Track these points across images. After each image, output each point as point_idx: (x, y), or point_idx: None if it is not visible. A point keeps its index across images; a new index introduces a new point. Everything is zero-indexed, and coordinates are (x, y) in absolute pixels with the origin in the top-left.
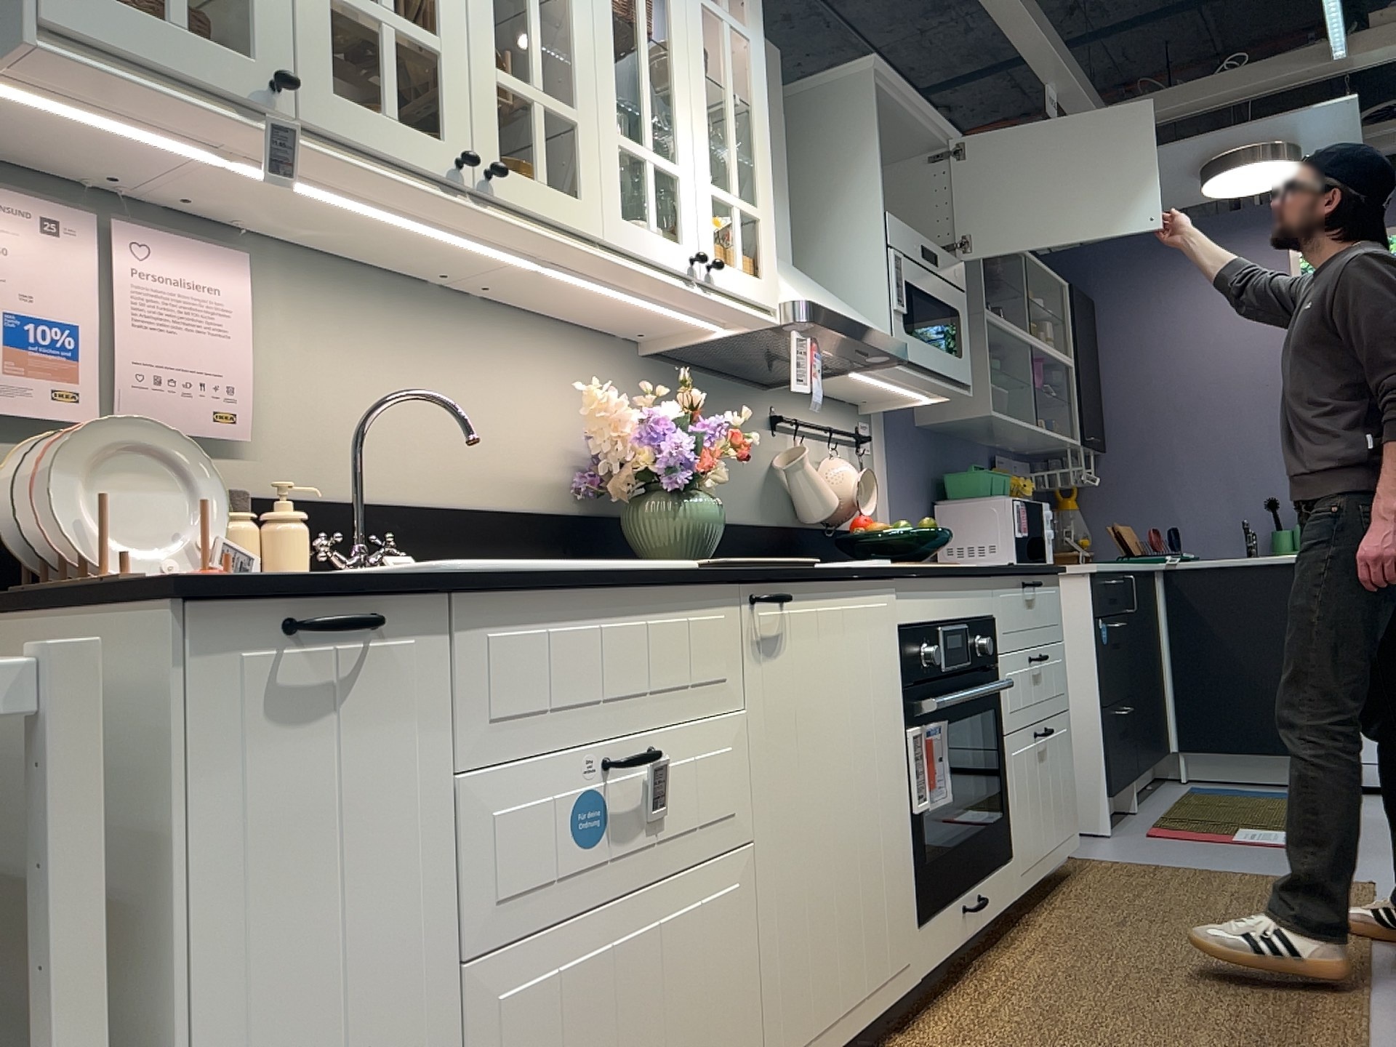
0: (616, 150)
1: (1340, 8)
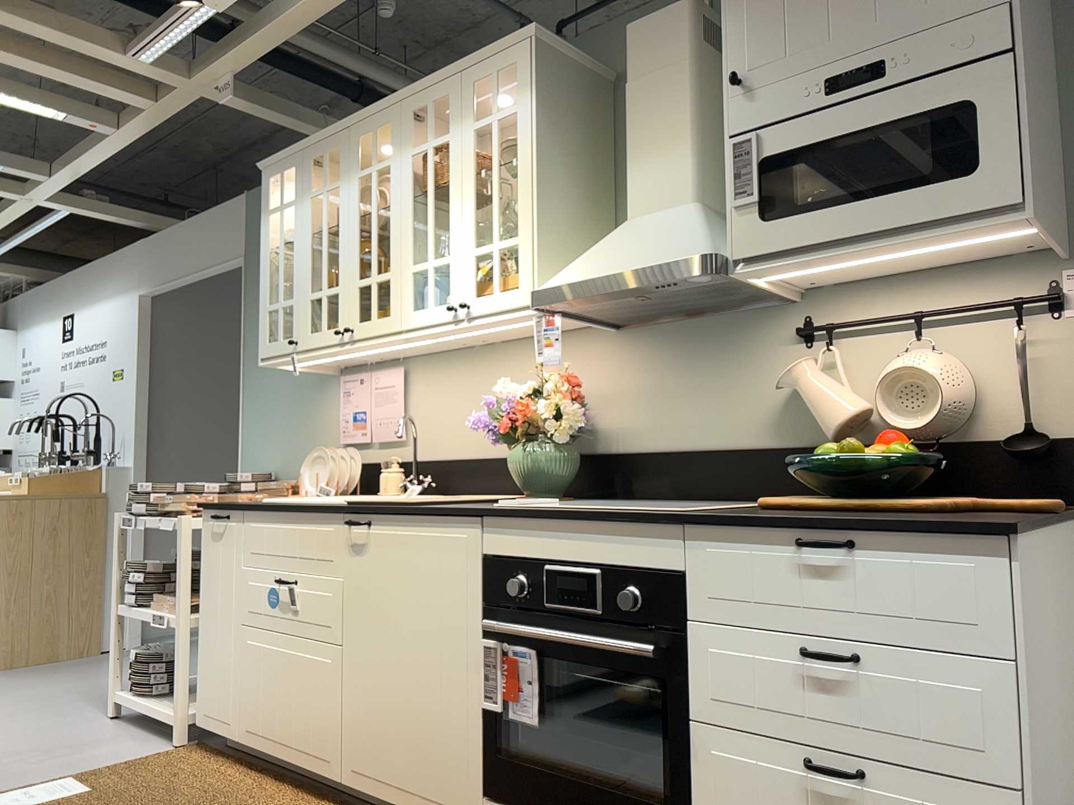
0: (408, 275)
1: None
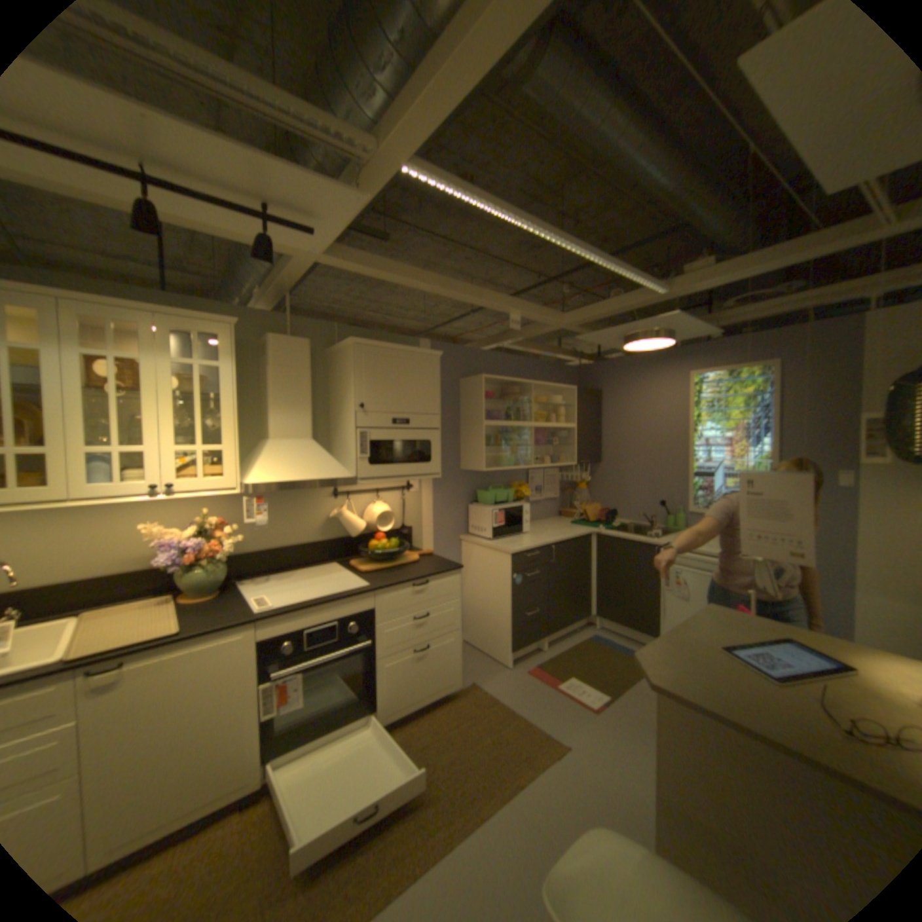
0: (86, 454)
1: (641, 274)
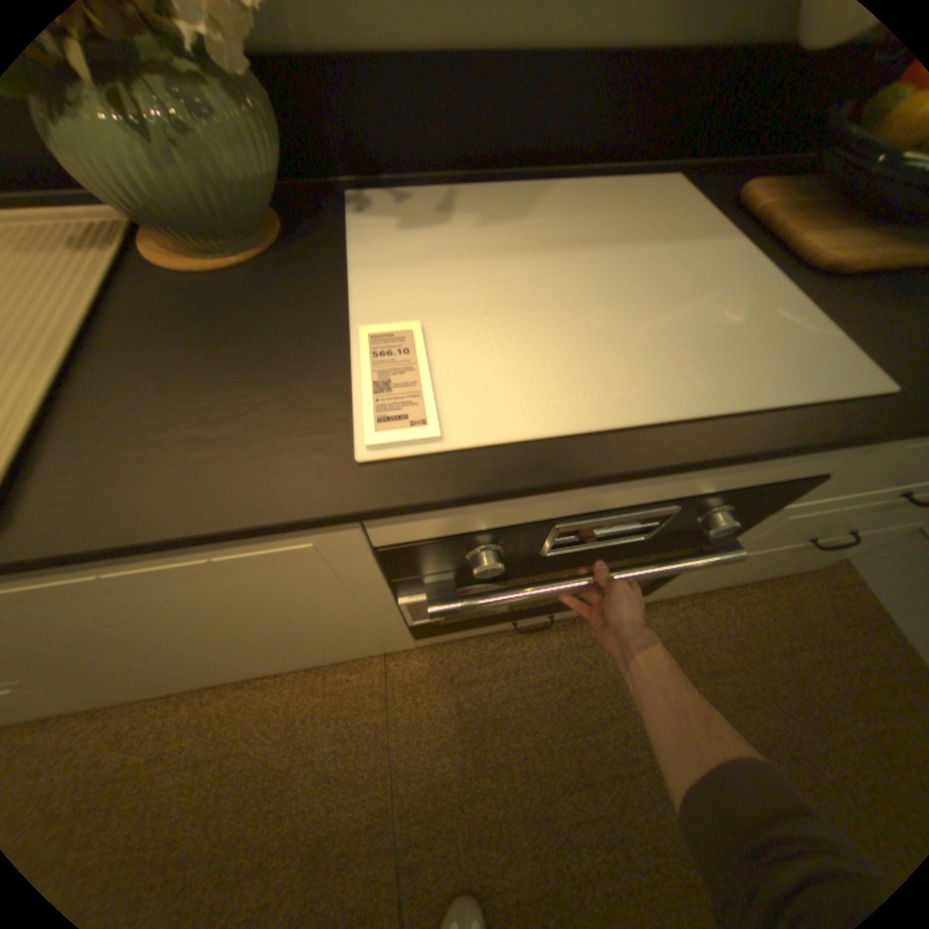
0: None
1: None
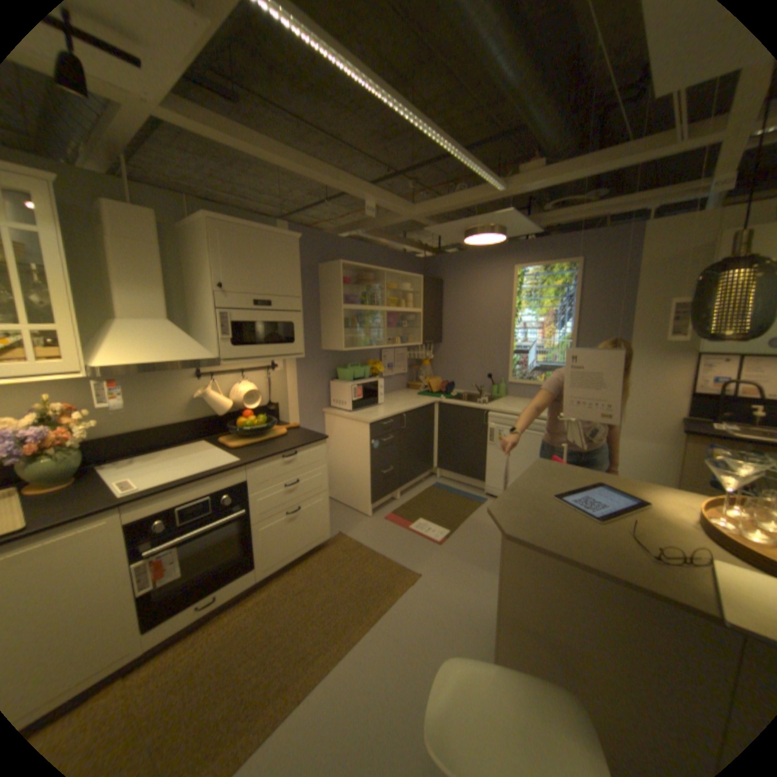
0: None
1: (485, 169)
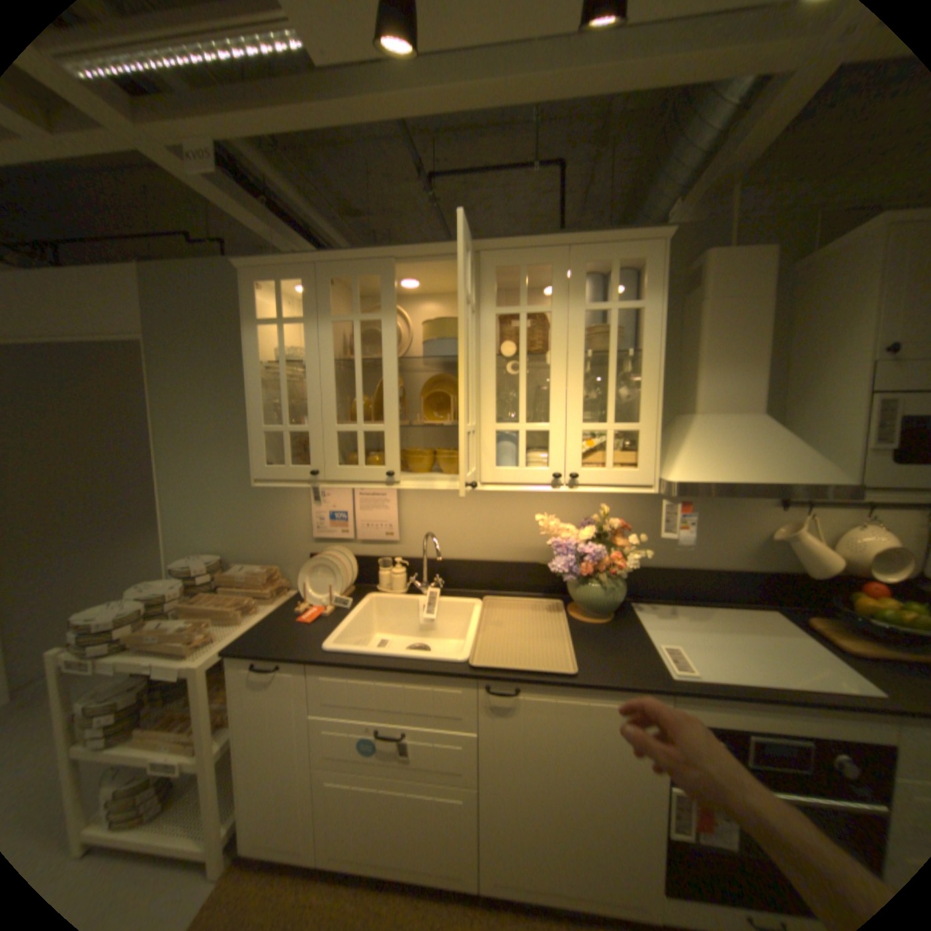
0: (493, 434)
1: None
